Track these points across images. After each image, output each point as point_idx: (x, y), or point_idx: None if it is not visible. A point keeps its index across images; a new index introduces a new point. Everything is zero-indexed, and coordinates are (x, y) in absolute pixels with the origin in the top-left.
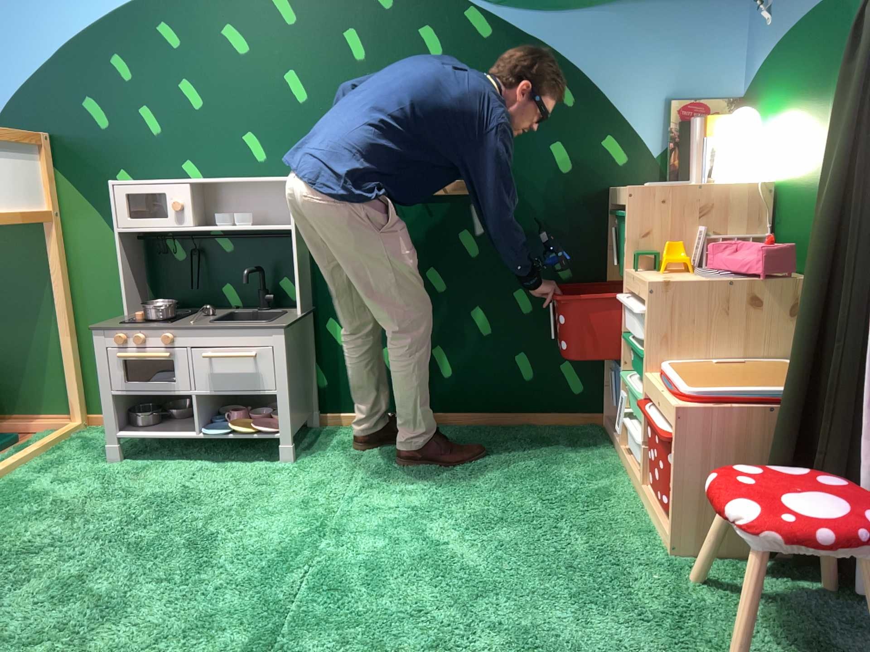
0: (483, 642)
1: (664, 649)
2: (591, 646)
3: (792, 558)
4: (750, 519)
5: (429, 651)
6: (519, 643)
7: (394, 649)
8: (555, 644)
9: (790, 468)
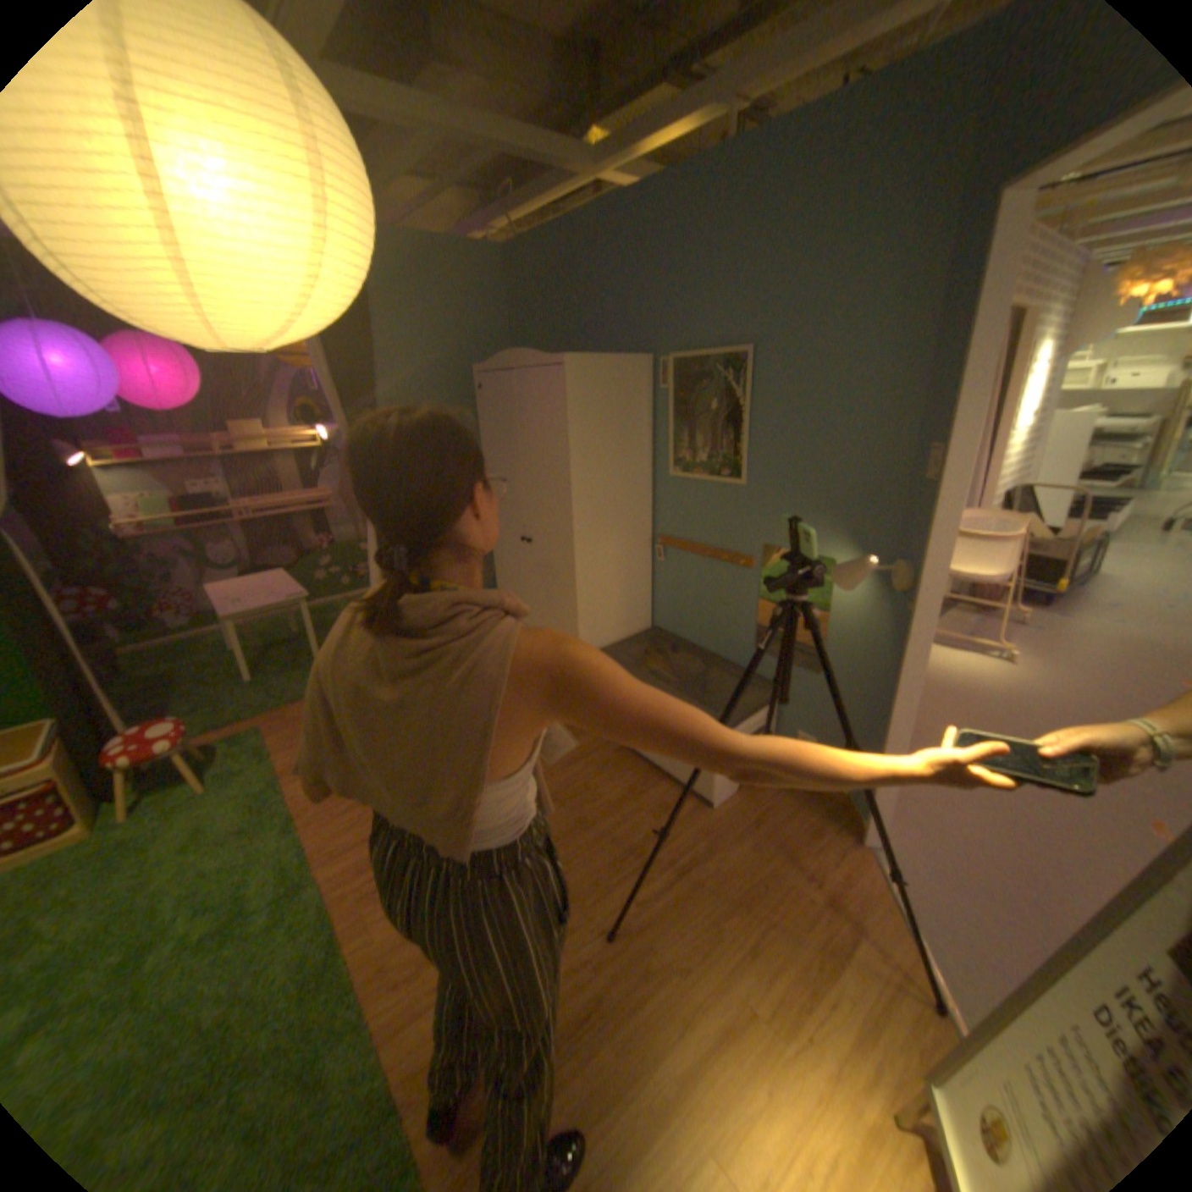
0: (186, 869)
1: (185, 816)
2: (186, 835)
3: (129, 779)
4: (164, 747)
5: (198, 883)
6: (186, 857)
7: (198, 896)
8: (185, 846)
9: (103, 748)
